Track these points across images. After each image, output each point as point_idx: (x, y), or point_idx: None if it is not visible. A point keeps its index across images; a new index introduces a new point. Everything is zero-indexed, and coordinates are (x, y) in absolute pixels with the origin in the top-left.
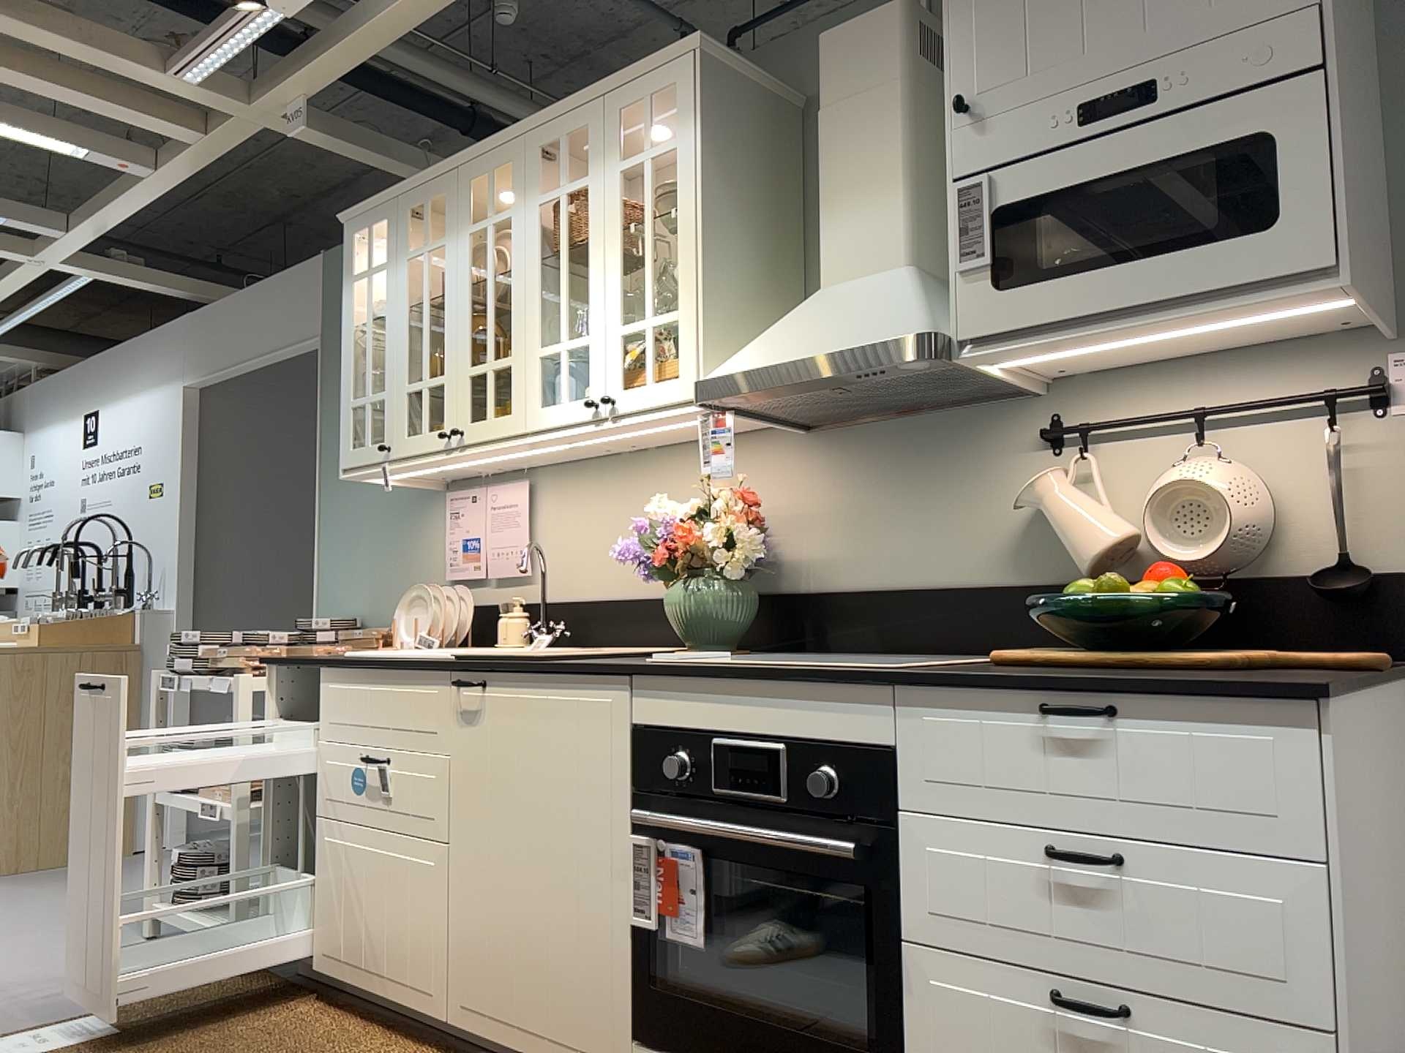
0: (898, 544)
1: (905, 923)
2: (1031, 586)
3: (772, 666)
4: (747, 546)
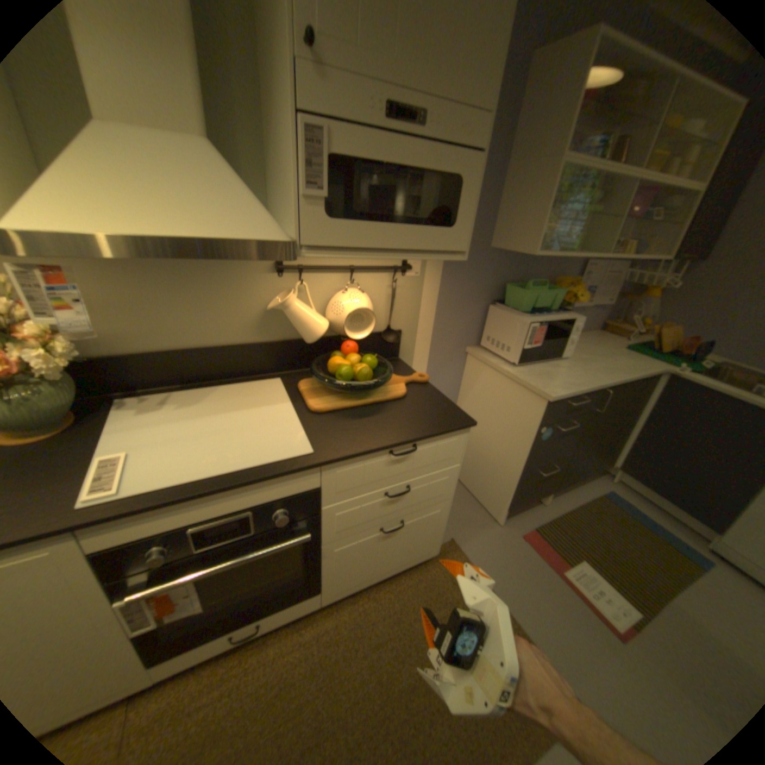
0: (178, 323)
1: (322, 540)
2: (269, 342)
3: (219, 471)
4: (56, 348)
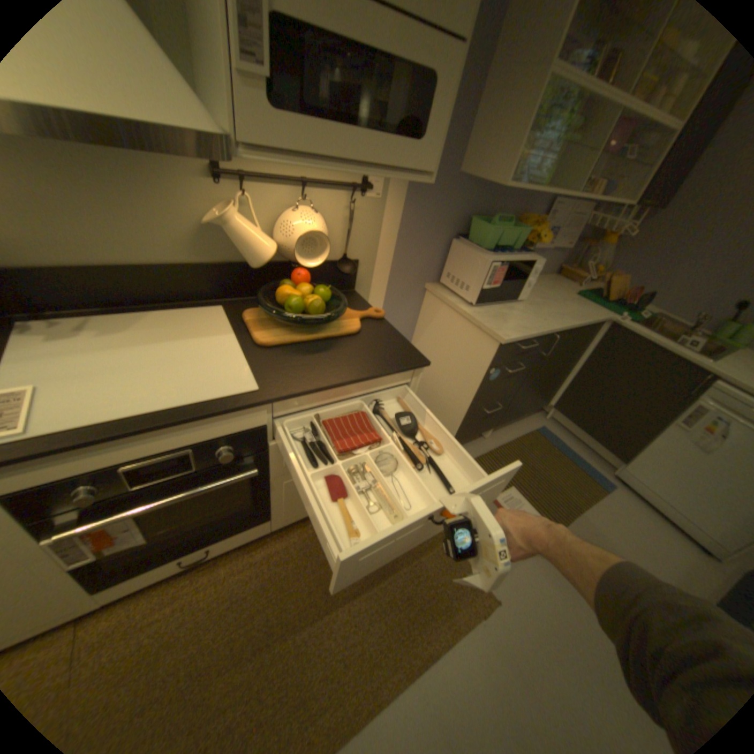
0: (89, 232)
1: (270, 474)
2: (208, 264)
3: (150, 409)
4: None
